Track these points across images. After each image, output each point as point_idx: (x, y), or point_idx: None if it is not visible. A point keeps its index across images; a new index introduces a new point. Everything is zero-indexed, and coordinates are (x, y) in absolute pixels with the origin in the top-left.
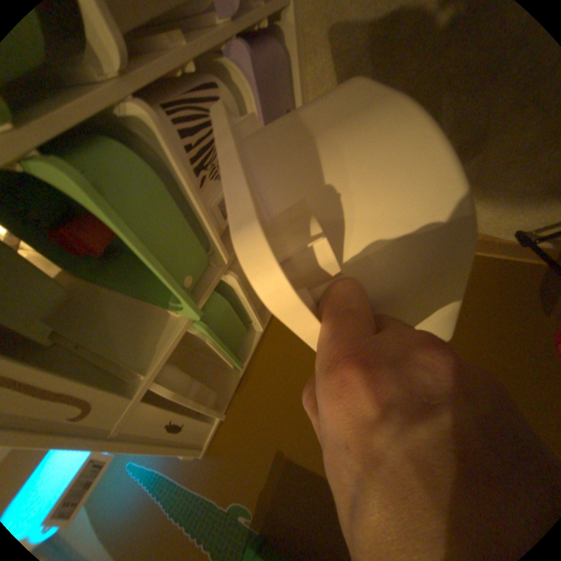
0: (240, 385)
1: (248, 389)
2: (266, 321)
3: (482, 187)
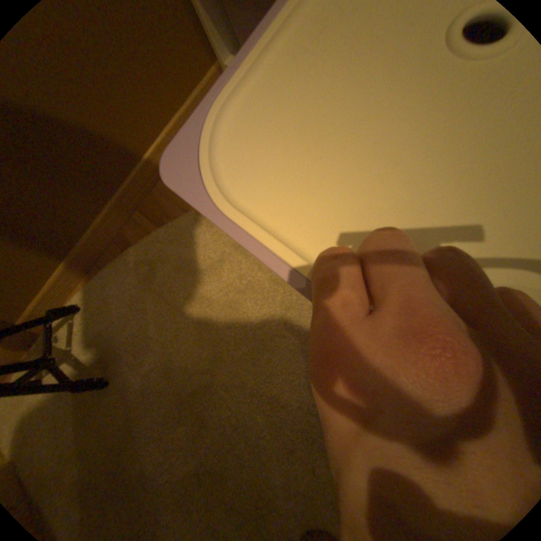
0: None
1: None
2: None
3: (150, 295)
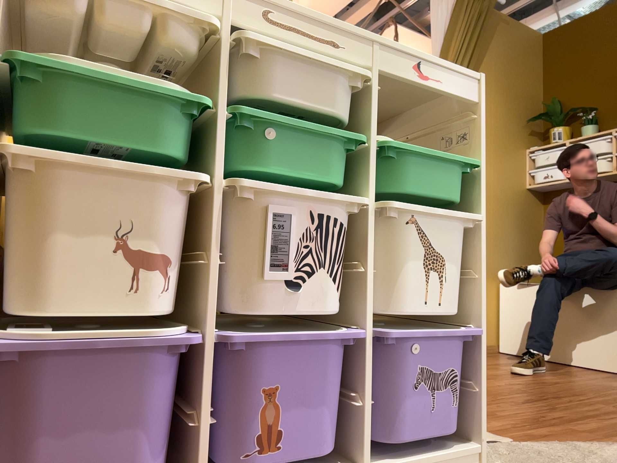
0: None
1: None
2: None
3: None
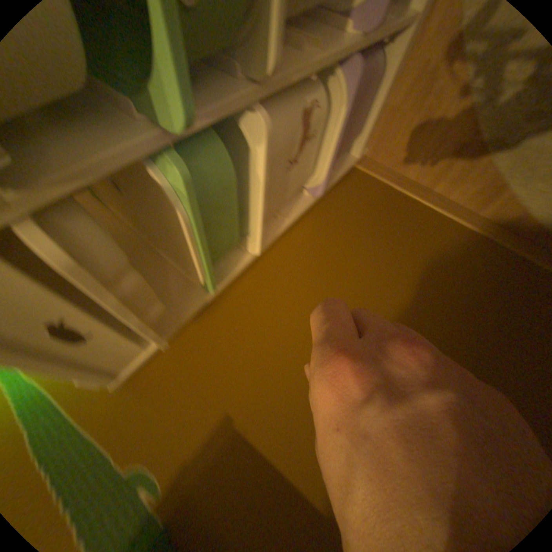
0: (203, 315)
1: (212, 324)
2: (265, 247)
3: None
